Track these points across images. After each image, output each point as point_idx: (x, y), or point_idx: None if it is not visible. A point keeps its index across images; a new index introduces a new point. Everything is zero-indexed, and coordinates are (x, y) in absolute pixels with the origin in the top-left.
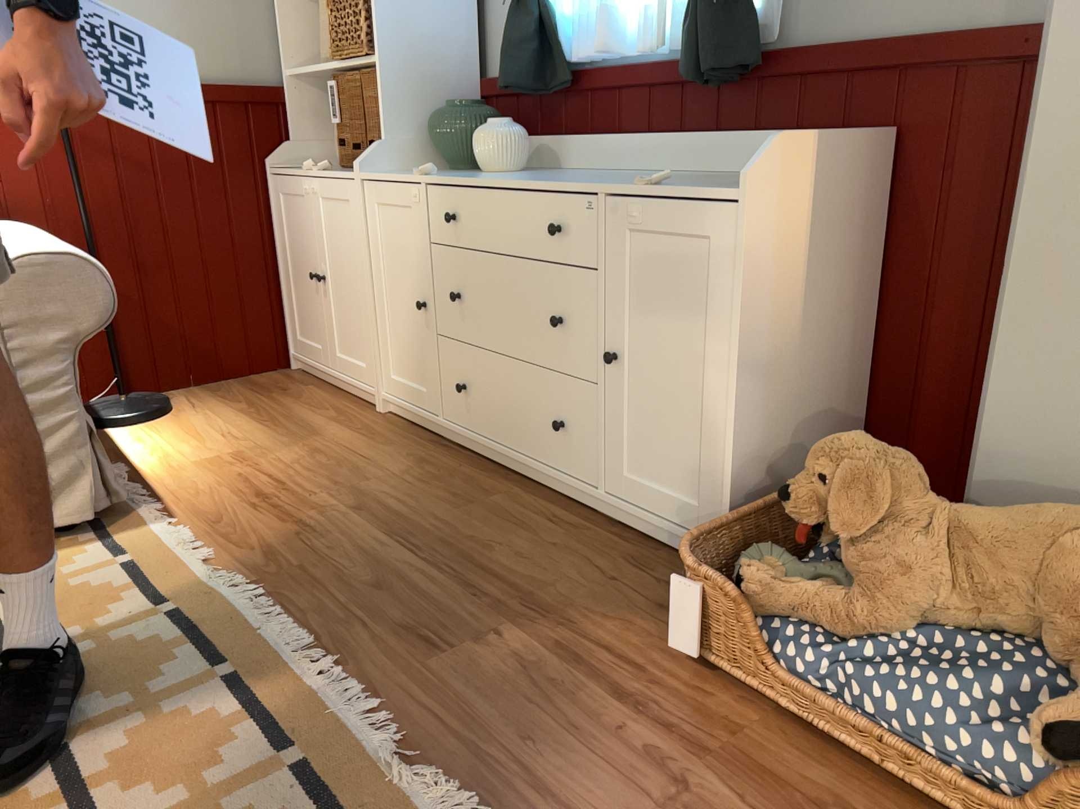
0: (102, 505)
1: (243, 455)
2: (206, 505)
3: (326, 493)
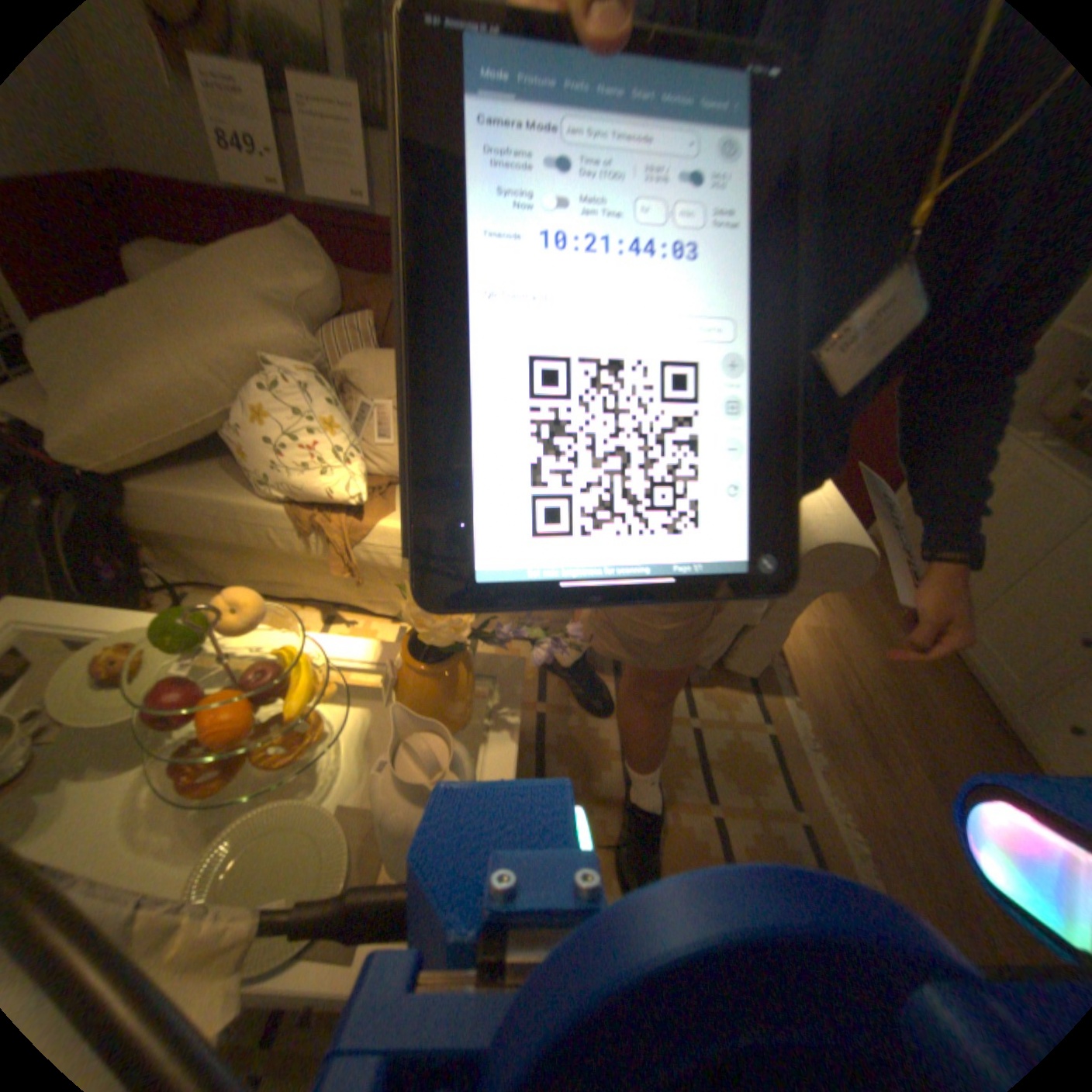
0: (764, 672)
1: (839, 641)
2: (817, 692)
3: (907, 739)
